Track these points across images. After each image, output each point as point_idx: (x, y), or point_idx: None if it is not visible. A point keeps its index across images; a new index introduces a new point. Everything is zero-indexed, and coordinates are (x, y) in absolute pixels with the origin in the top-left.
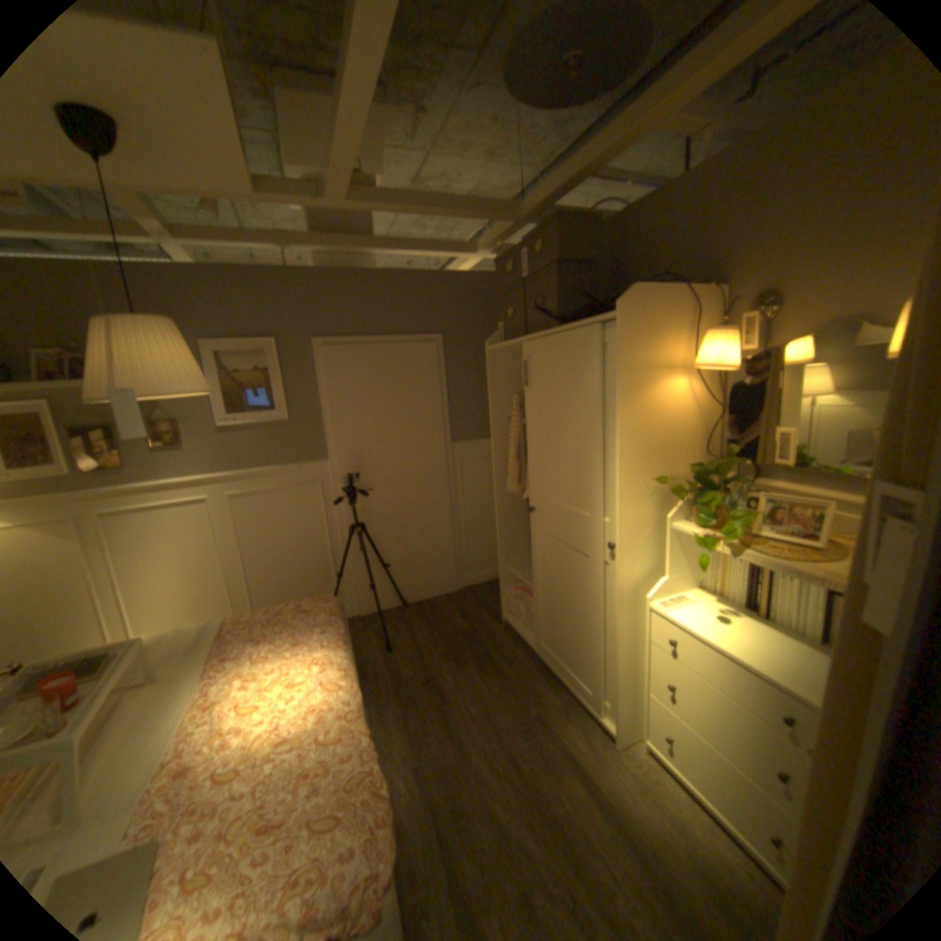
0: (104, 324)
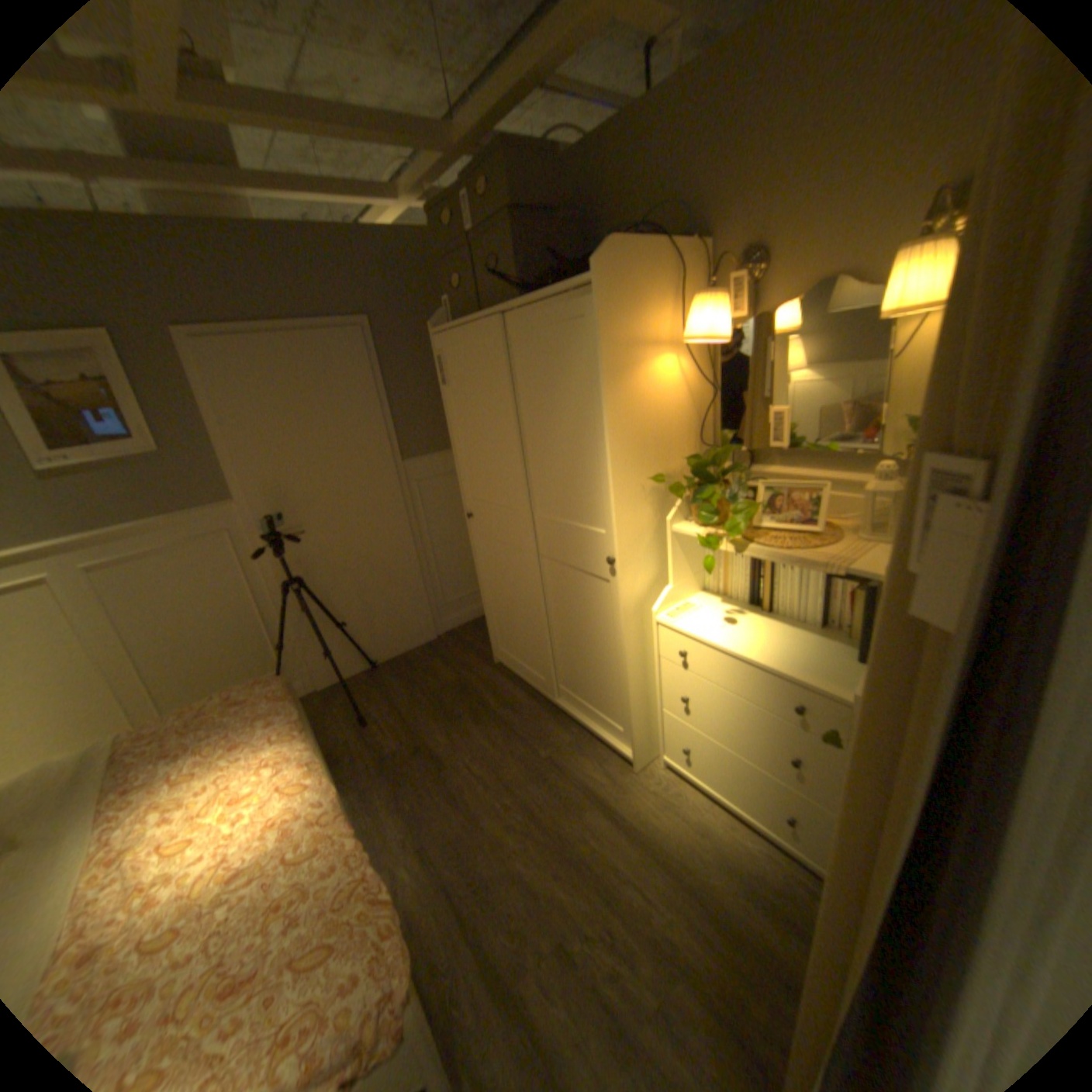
0: None
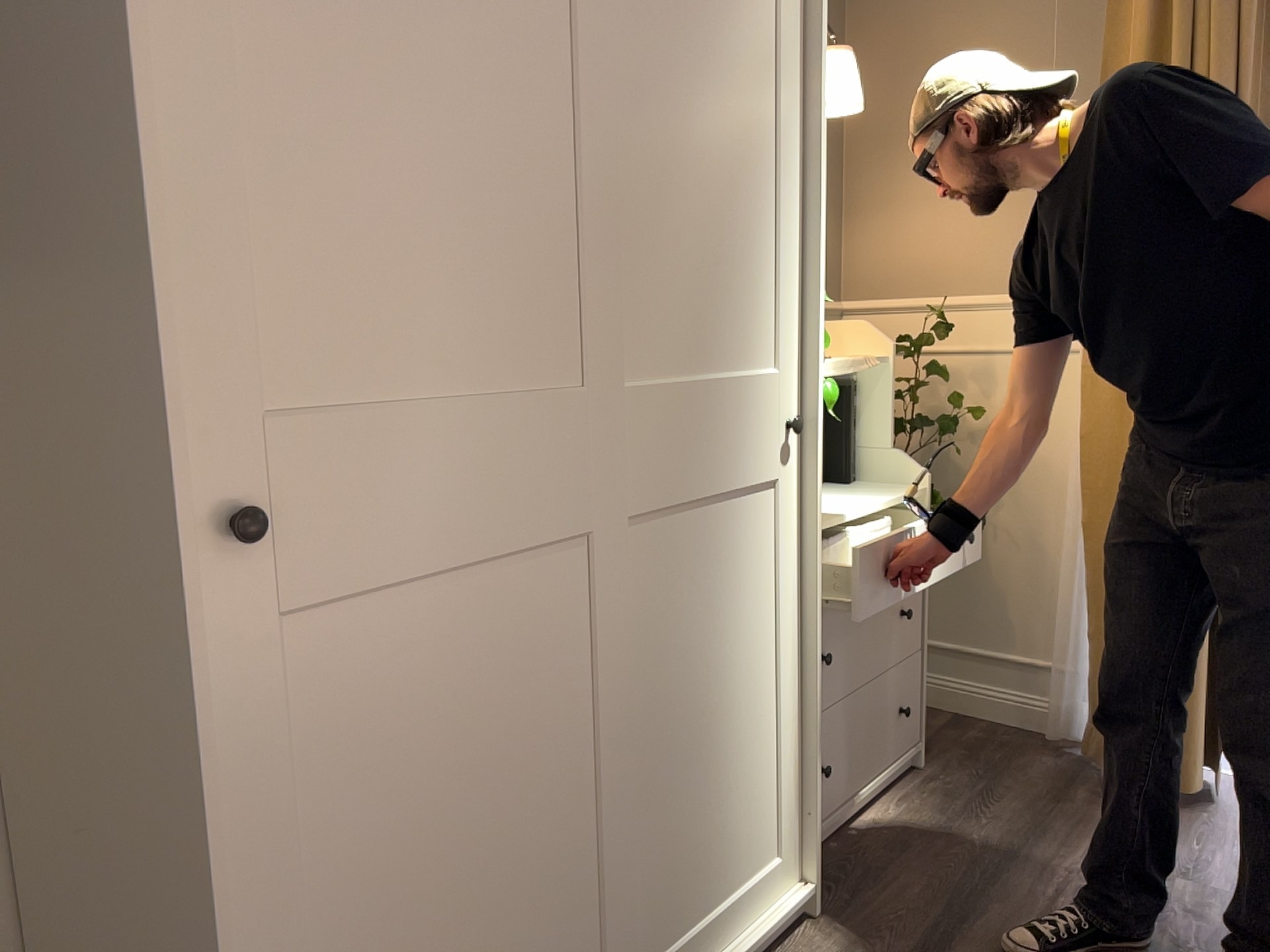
0: None
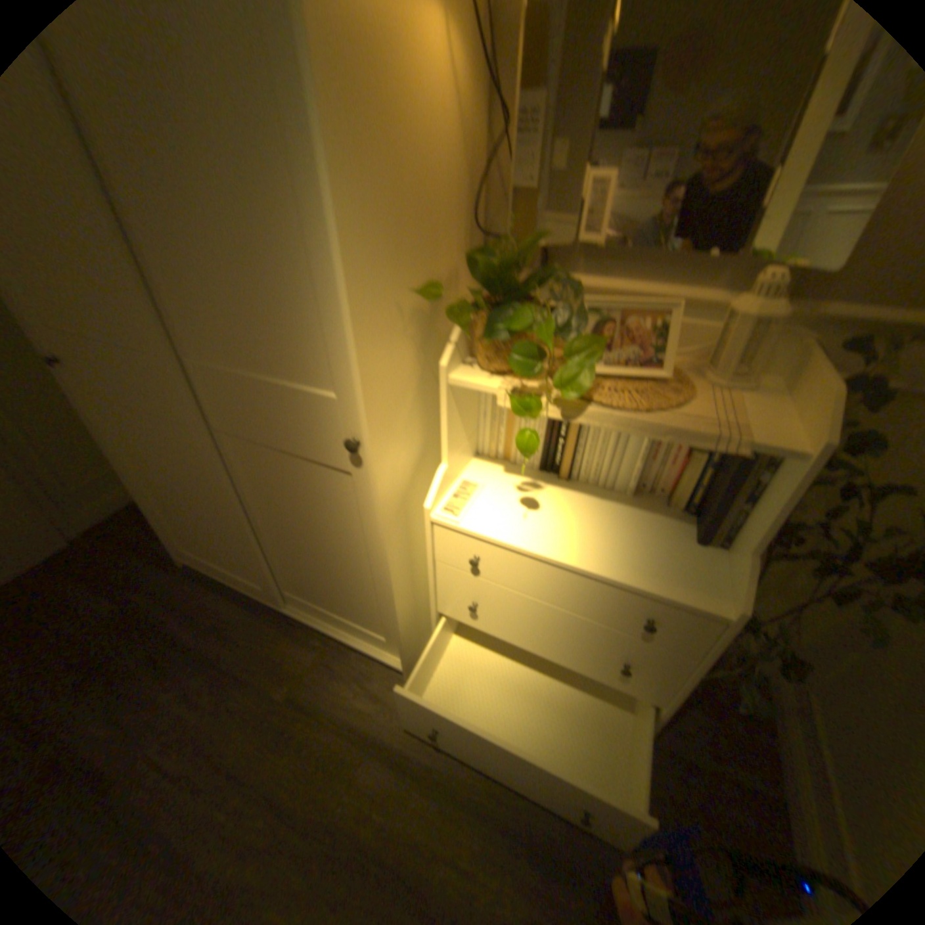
0: None
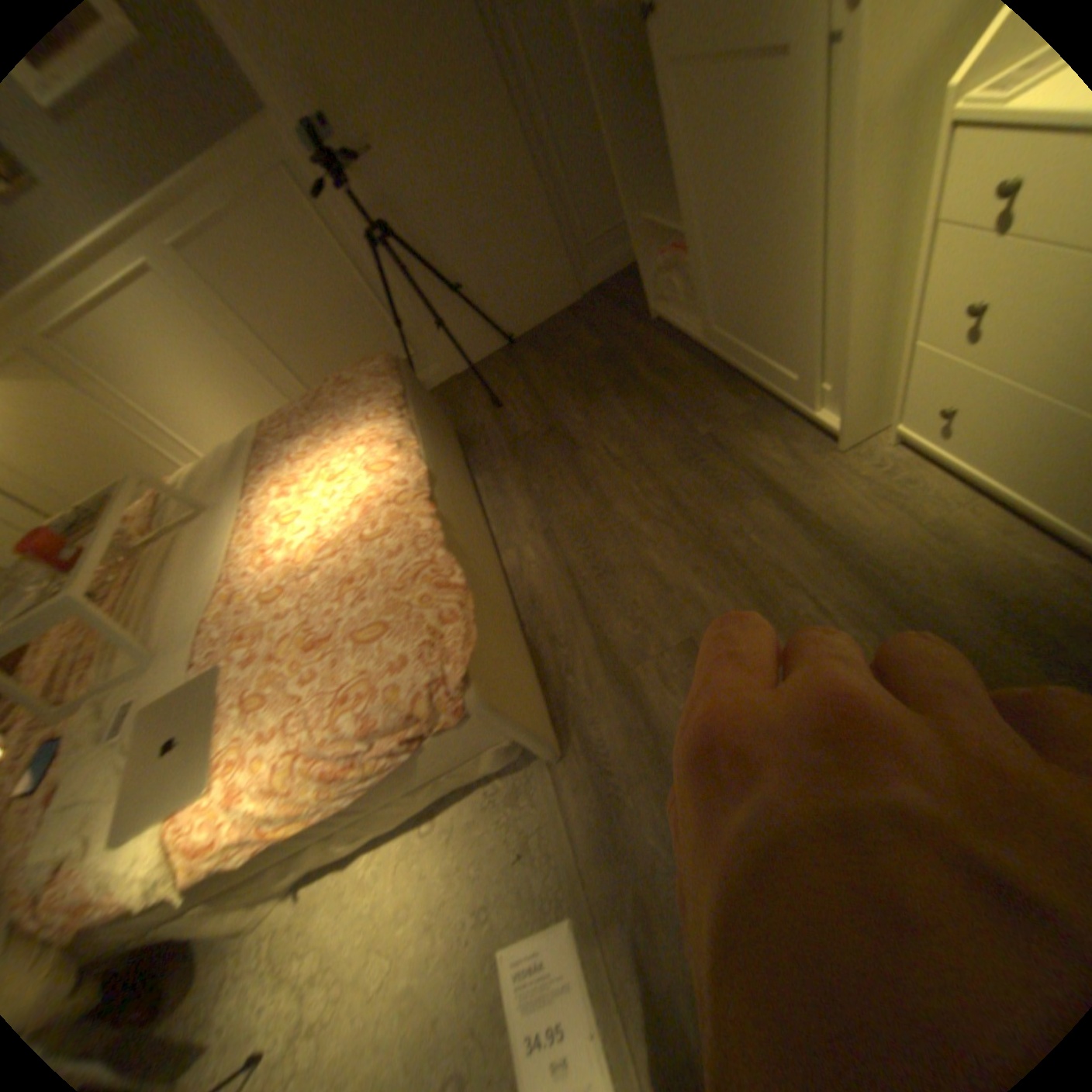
0: None
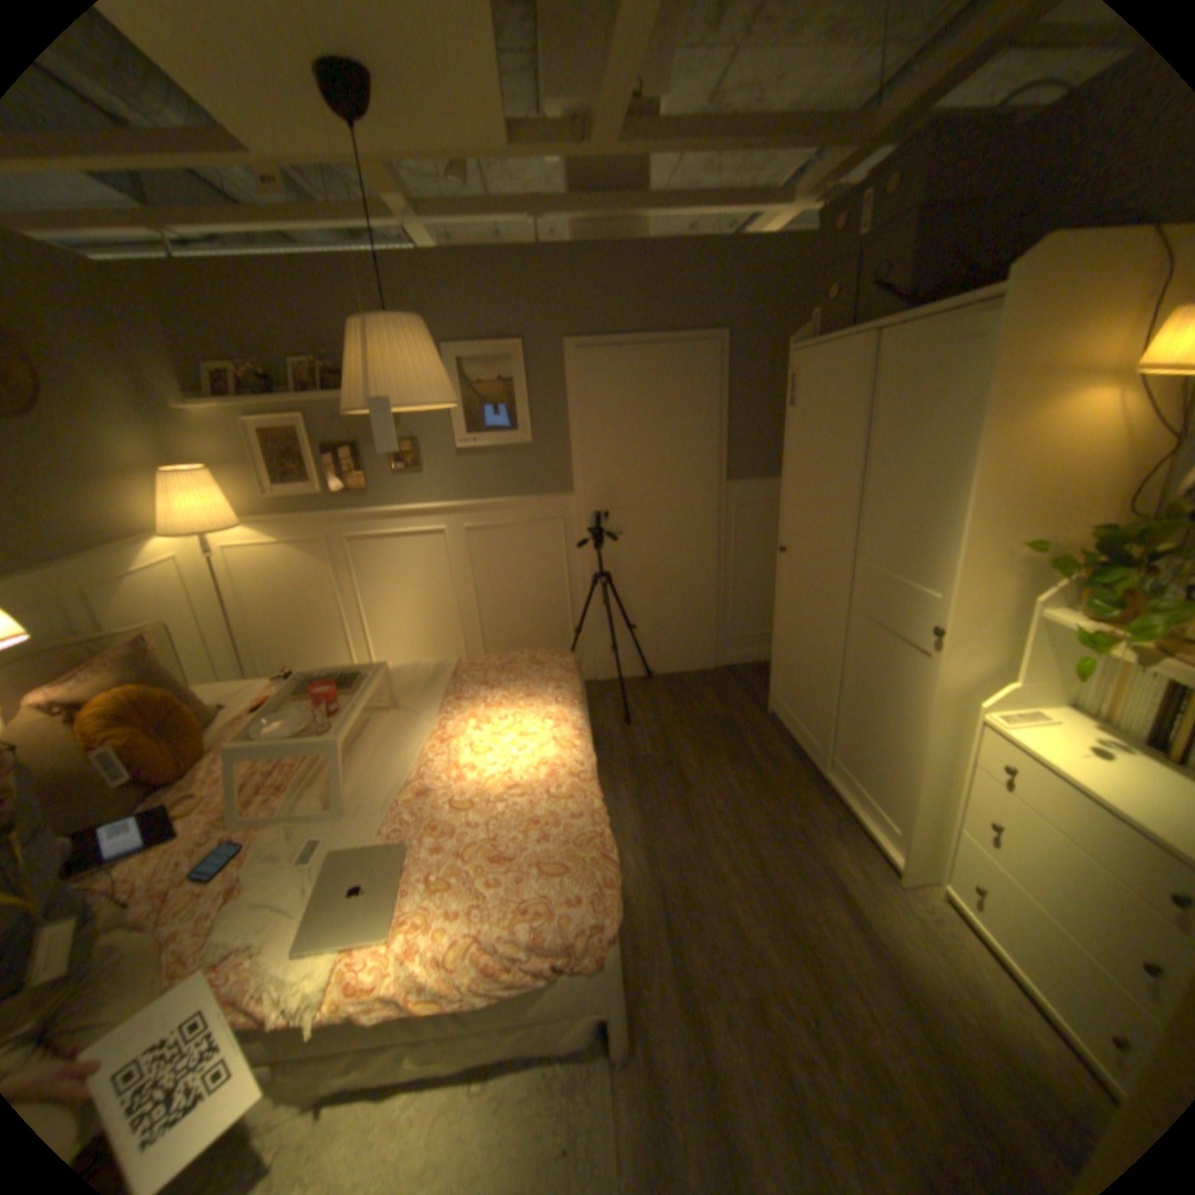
0: (360, 326)
